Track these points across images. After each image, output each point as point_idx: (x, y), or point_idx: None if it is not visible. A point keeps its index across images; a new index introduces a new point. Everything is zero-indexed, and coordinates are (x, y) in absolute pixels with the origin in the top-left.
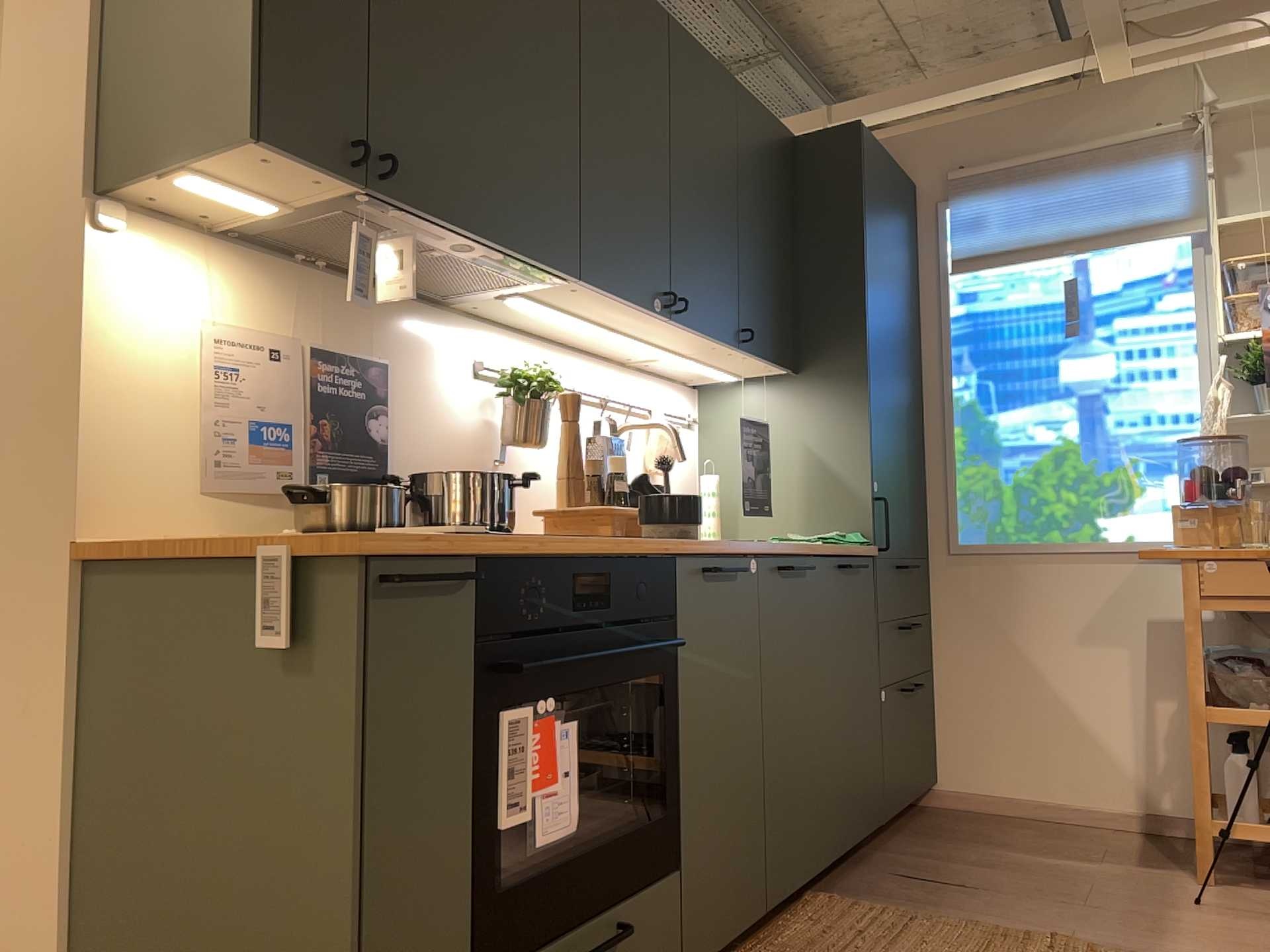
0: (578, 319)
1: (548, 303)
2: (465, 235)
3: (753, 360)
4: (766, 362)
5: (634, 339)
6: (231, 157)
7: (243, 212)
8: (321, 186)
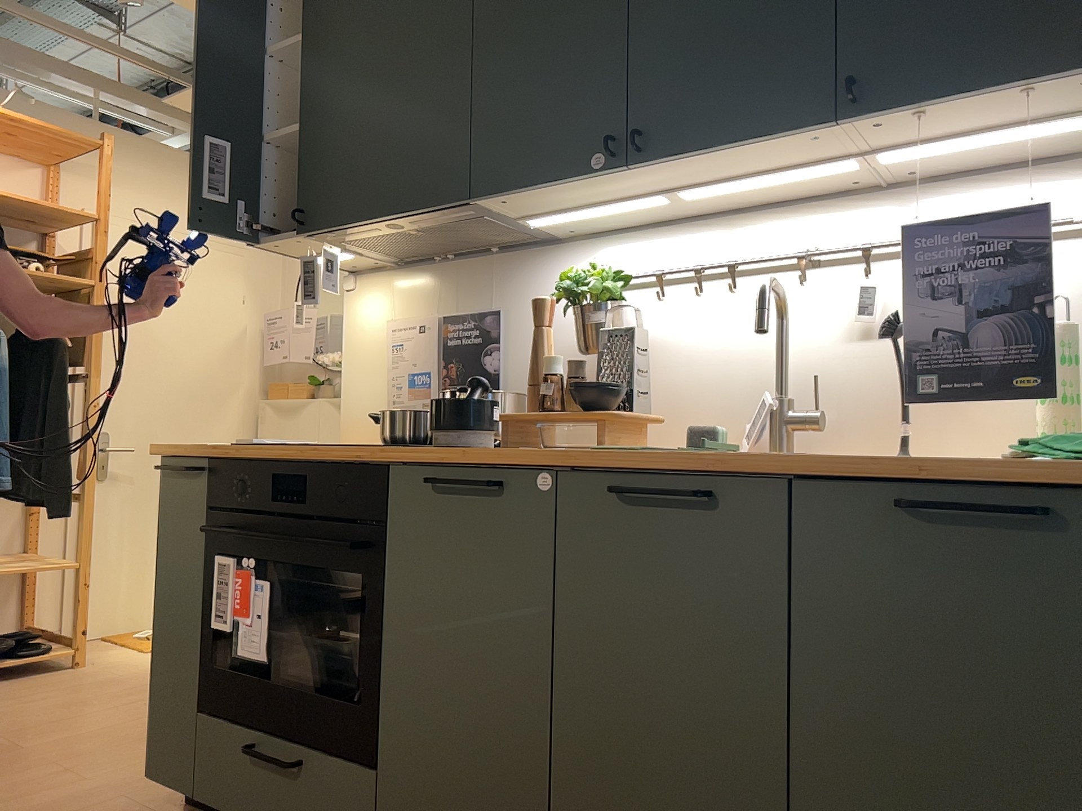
0: (617, 206)
1: (555, 212)
2: (372, 224)
3: (964, 106)
4: (1004, 95)
5: (723, 186)
6: (278, 251)
7: (362, 258)
8: (306, 242)
